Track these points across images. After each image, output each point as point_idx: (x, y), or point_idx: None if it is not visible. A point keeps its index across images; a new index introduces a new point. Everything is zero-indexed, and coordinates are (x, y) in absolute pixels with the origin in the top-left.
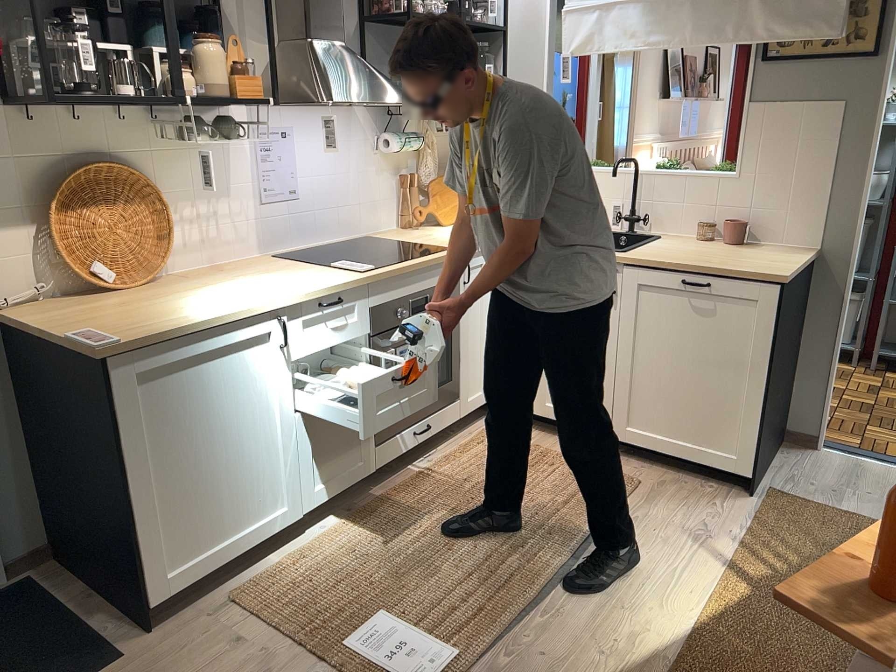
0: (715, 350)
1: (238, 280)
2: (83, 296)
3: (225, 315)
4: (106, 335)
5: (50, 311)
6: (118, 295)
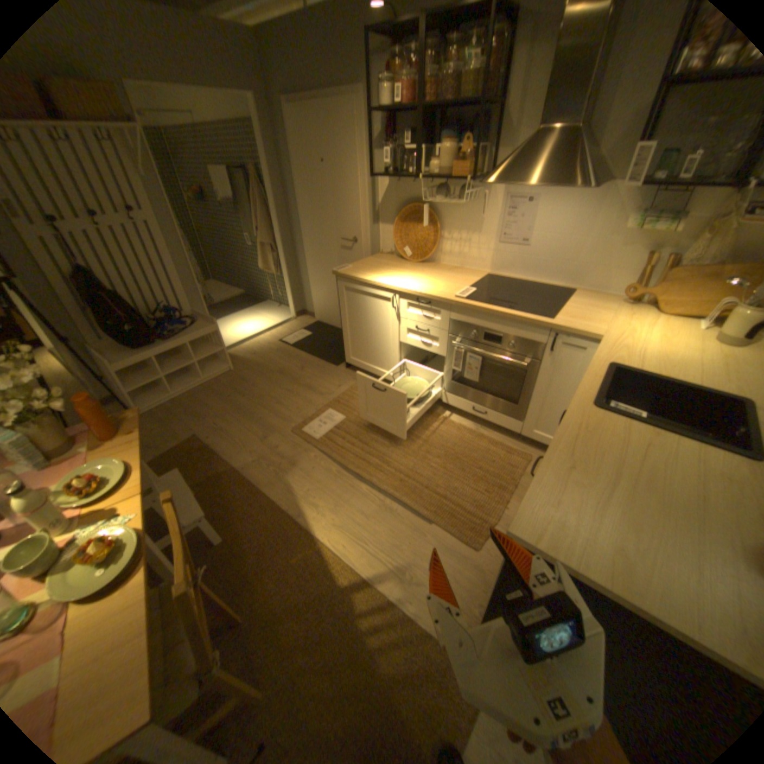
0: None
1: (432, 275)
2: (400, 258)
3: (370, 281)
4: (343, 269)
5: (379, 258)
6: (402, 262)
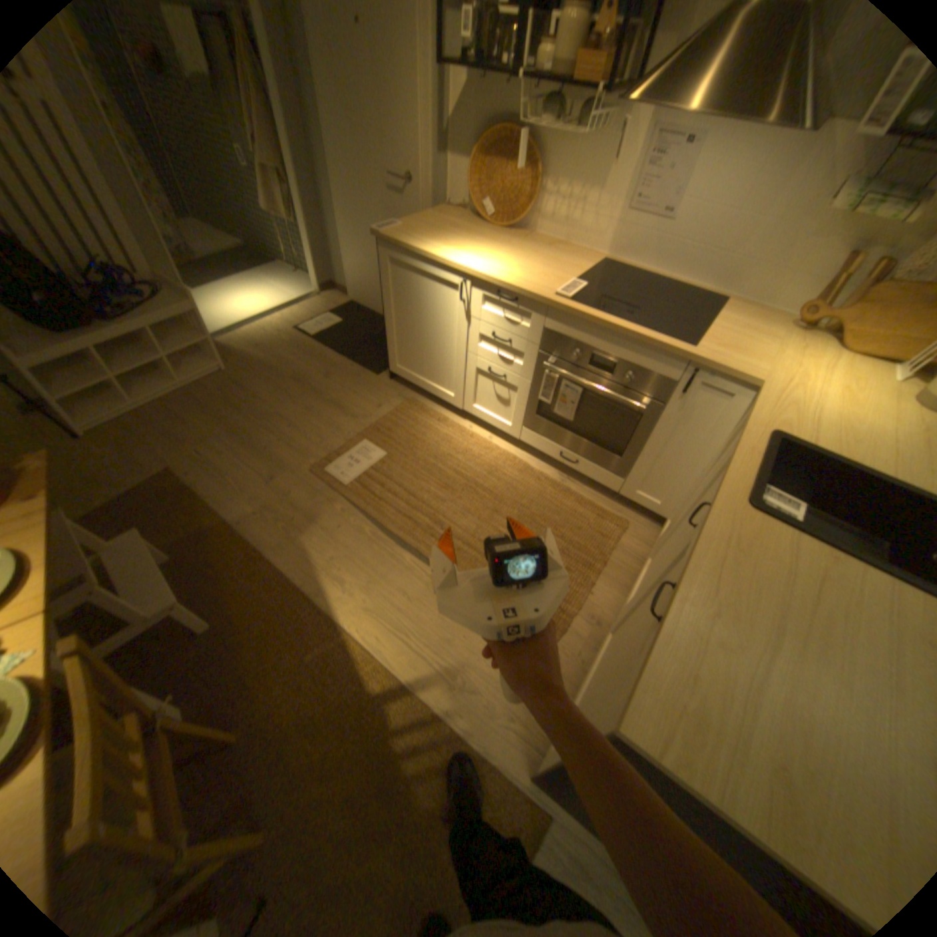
0: (616, 679)
1: (522, 253)
2: (476, 218)
3: (429, 255)
4: (387, 230)
5: (444, 215)
6: (479, 225)
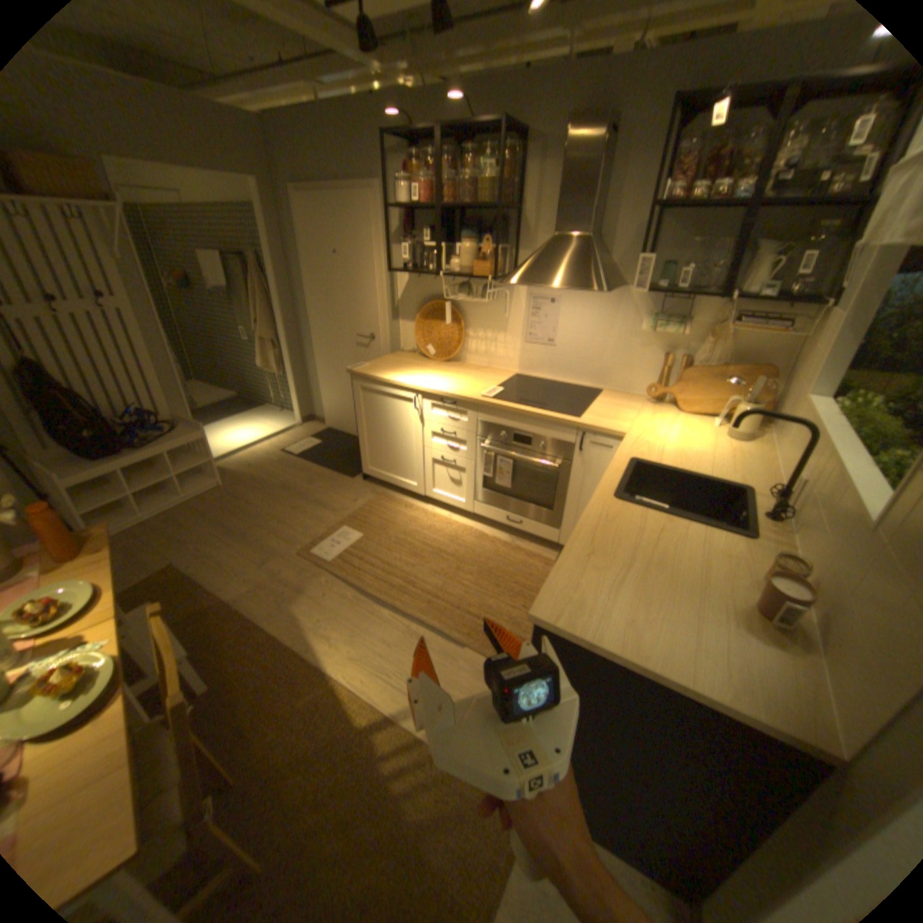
0: None
1: (457, 375)
2: (423, 357)
3: (390, 380)
4: (358, 368)
5: (400, 357)
6: (425, 361)
